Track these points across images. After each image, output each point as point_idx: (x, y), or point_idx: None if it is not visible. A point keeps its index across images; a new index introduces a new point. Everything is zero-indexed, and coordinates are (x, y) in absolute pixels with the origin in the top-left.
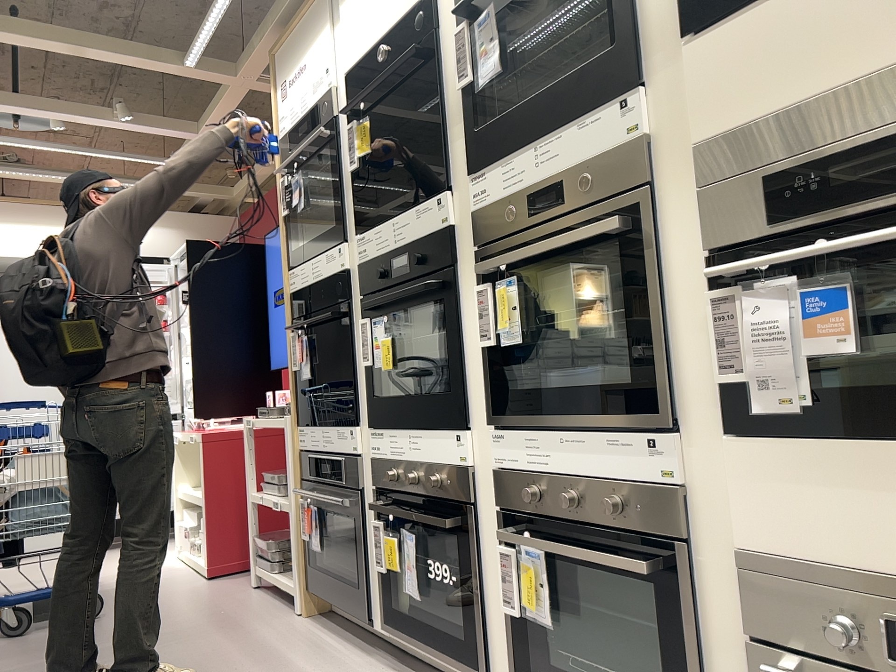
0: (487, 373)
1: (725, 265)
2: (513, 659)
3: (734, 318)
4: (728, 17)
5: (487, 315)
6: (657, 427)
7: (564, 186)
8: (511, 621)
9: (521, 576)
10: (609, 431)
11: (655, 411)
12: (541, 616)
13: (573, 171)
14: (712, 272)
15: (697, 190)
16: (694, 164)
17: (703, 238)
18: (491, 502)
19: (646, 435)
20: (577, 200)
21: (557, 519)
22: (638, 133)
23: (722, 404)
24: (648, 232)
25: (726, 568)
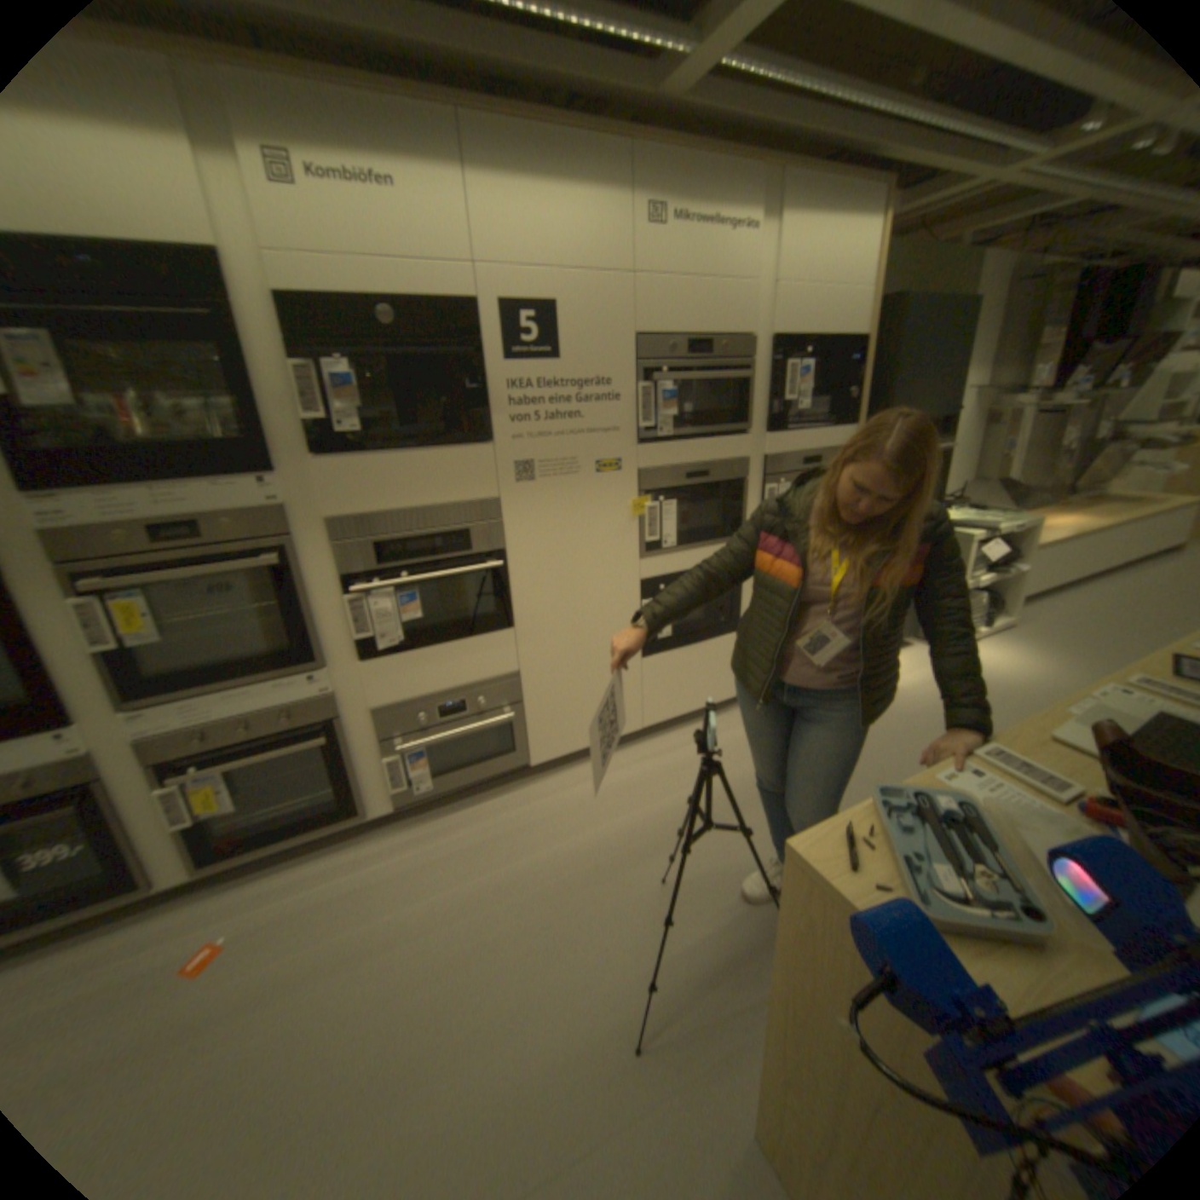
0: (96, 674)
1: (349, 584)
2: (177, 859)
3: (359, 611)
4: (338, 453)
5: (93, 628)
6: (311, 671)
7: (189, 525)
8: (169, 837)
9: (182, 802)
10: (268, 683)
11: (308, 663)
12: (215, 814)
13: (204, 517)
14: (350, 592)
15: (324, 543)
16: (320, 529)
17: (335, 571)
18: (120, 771)
19: (301, 677)
20: (215, 540)
21: (219, 750)
22: (274, 504)
23: (350, 650)
24: (290, 565)
25: (357, 722)
